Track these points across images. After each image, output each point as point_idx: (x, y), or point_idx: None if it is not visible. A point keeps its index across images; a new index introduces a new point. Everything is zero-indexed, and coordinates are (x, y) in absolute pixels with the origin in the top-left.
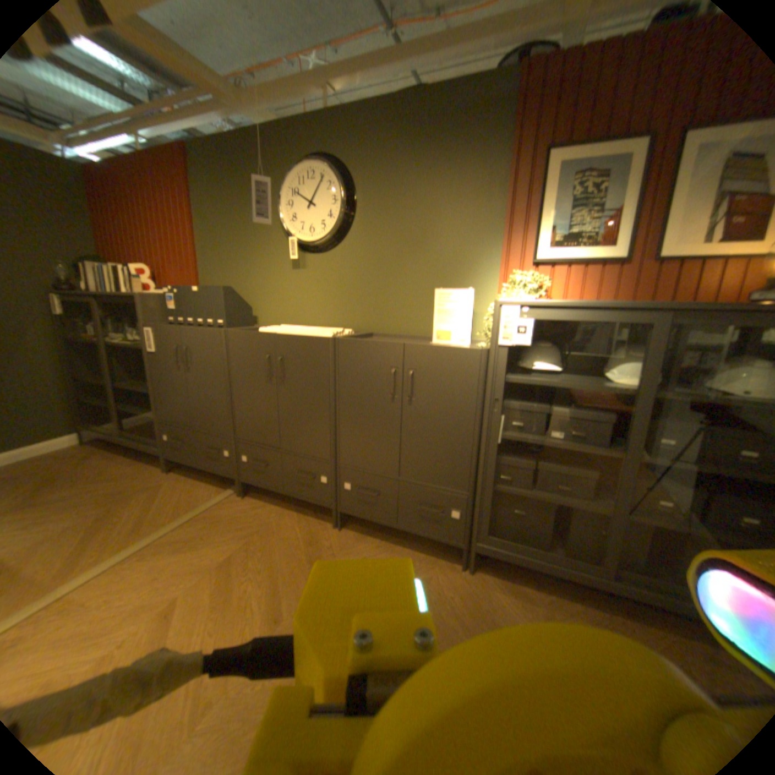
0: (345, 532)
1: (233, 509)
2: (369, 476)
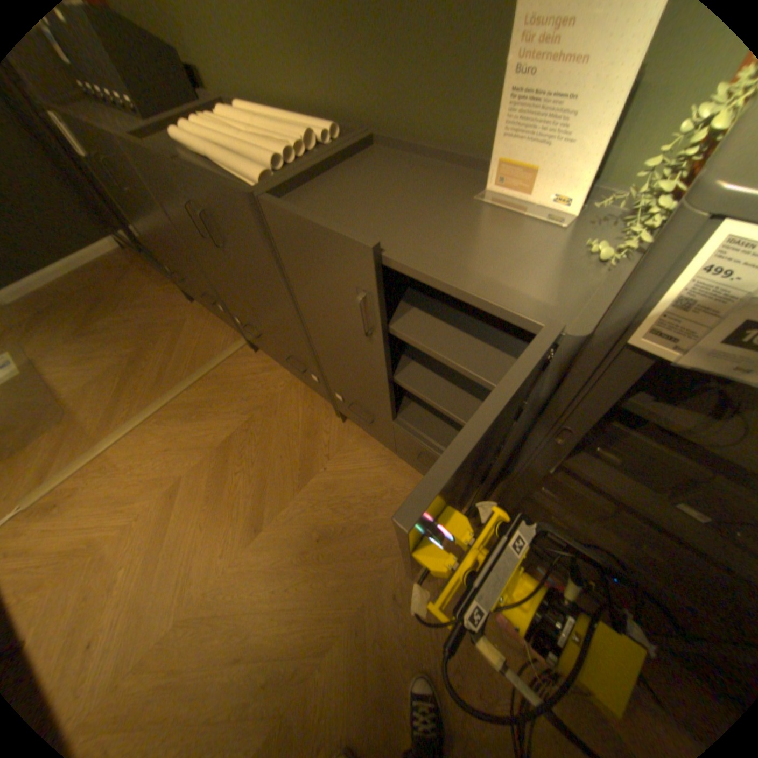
0: (348, 427)
1: (244, 368)
2: (358, 402)
